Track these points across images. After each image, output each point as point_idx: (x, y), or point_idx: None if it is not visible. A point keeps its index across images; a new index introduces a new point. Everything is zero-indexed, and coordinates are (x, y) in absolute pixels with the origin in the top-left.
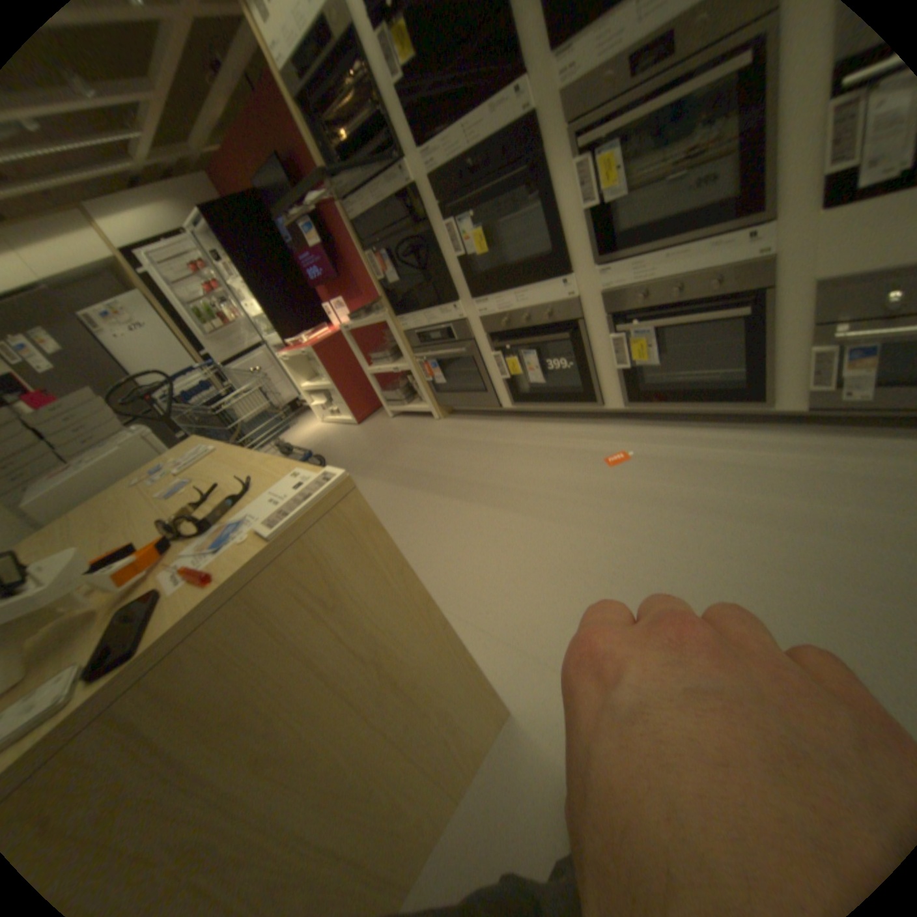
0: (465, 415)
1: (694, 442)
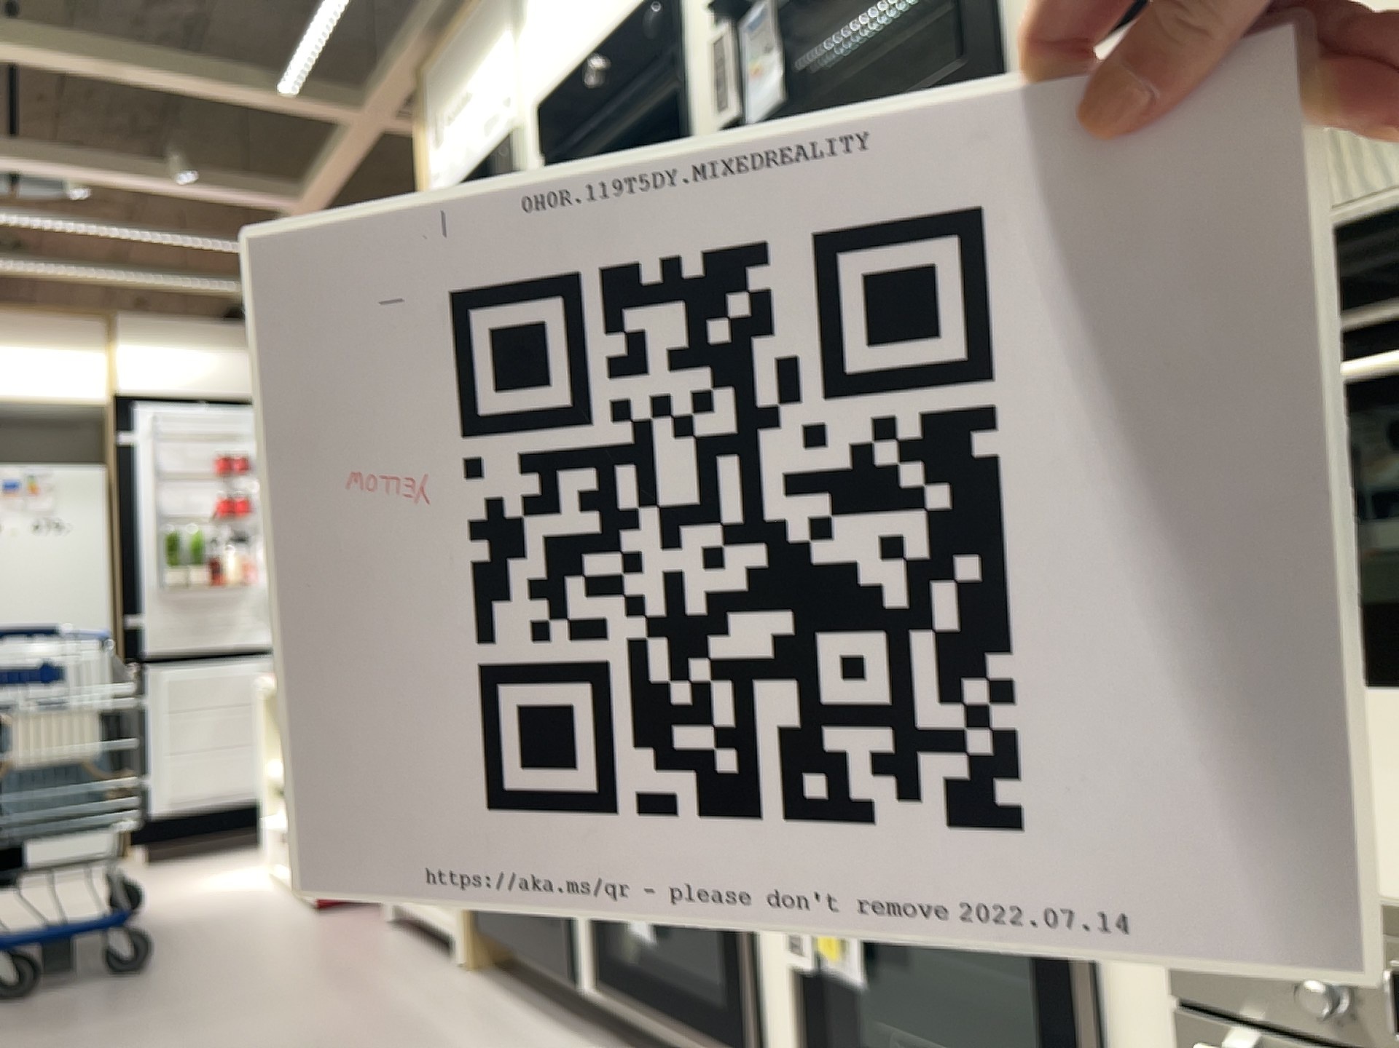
0: (517, 987)
1: None
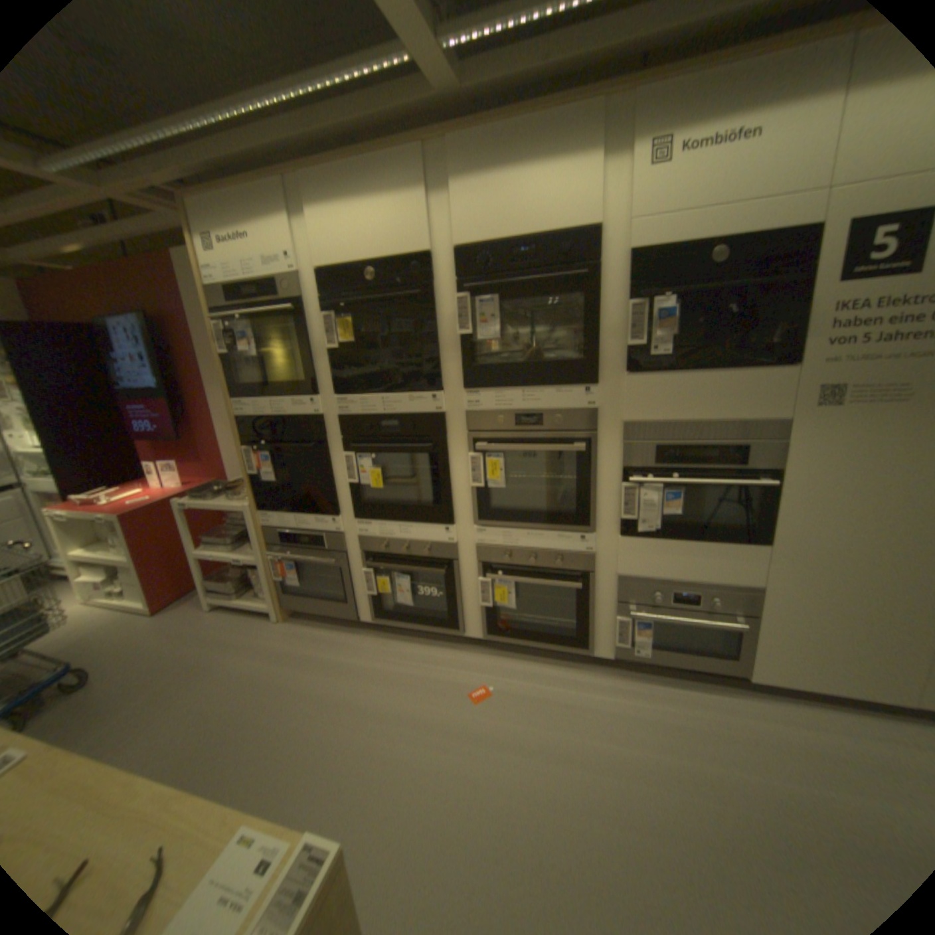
0: (311, 625)
1: (539, 683)
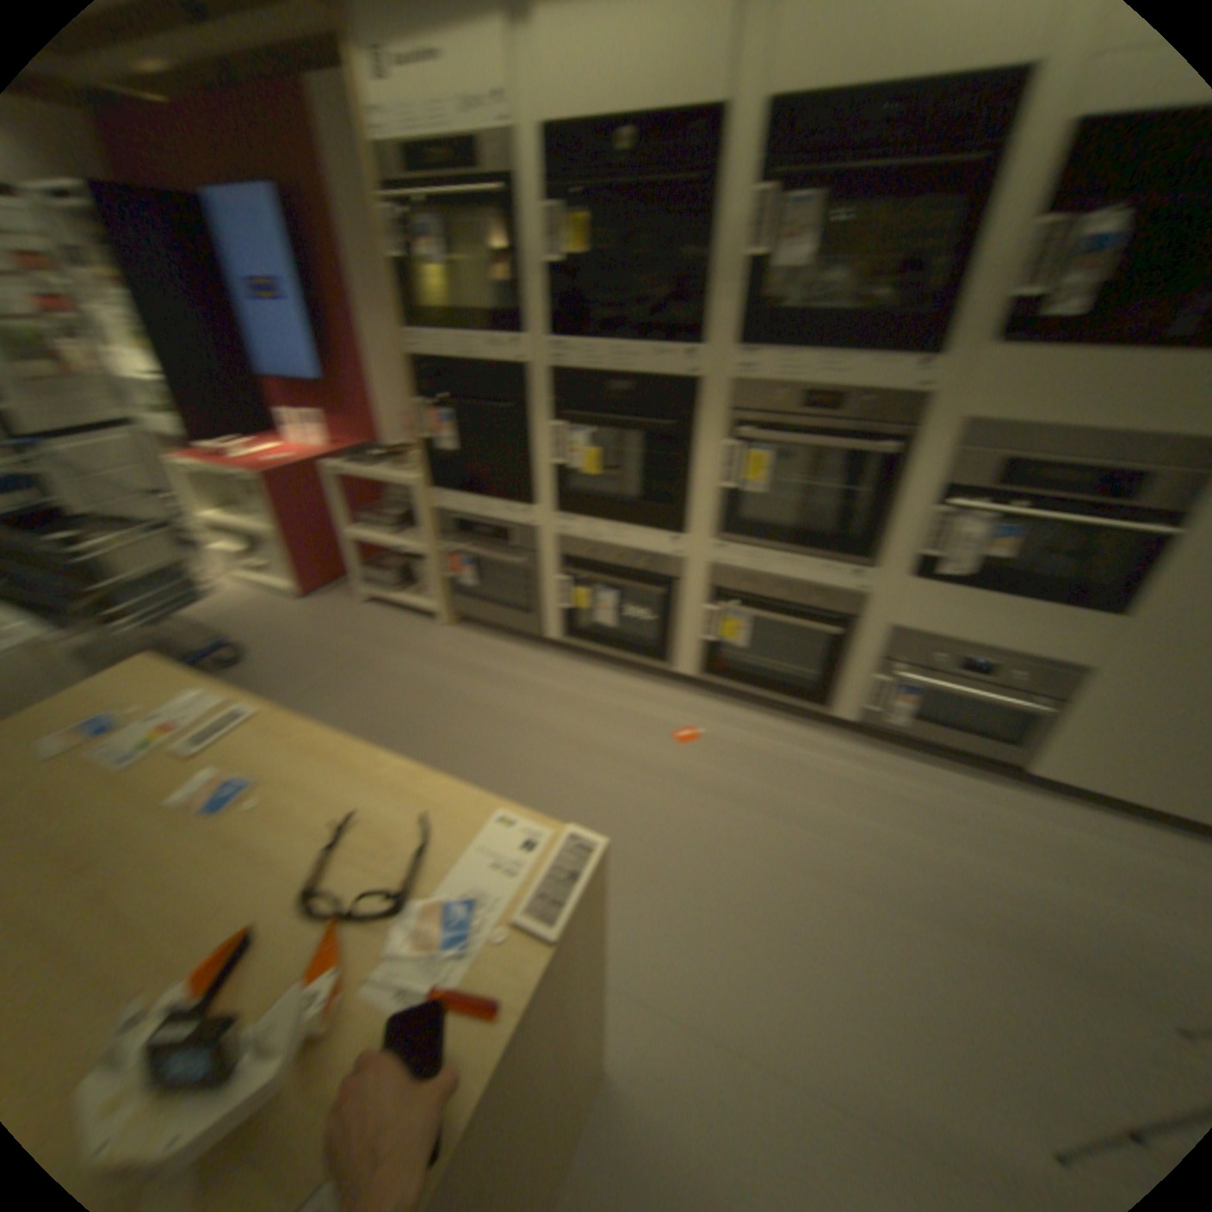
0: (492, 632)
1: (763, 734)
